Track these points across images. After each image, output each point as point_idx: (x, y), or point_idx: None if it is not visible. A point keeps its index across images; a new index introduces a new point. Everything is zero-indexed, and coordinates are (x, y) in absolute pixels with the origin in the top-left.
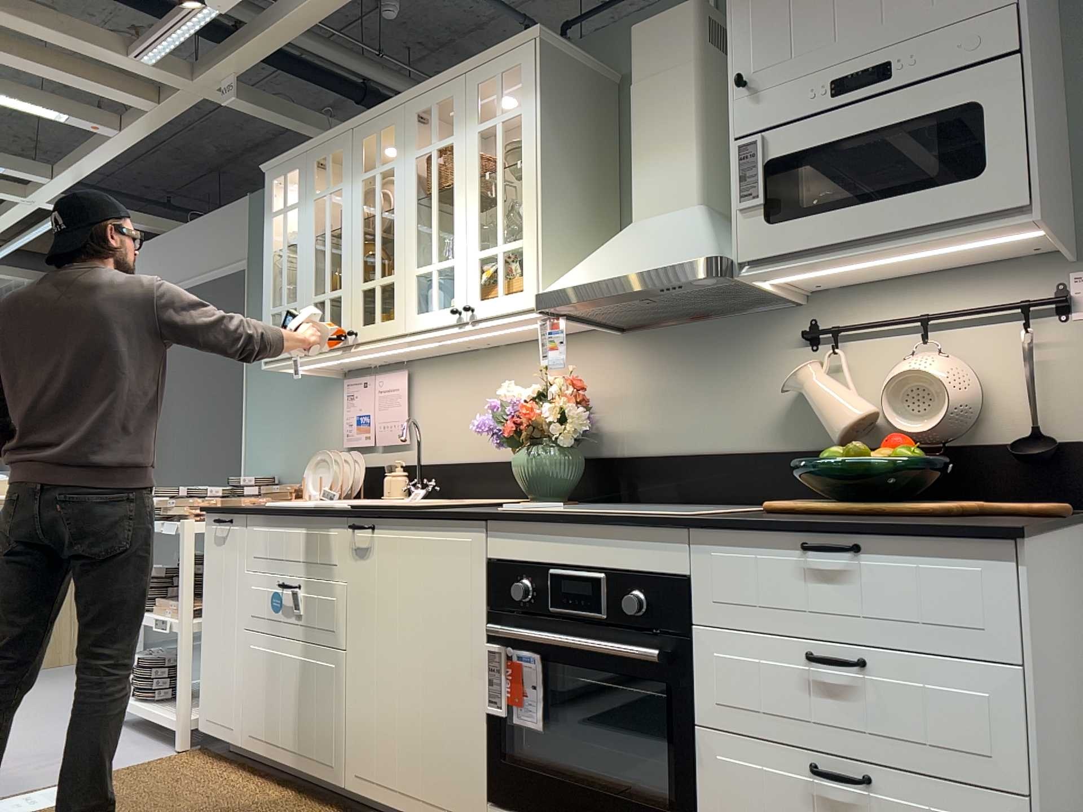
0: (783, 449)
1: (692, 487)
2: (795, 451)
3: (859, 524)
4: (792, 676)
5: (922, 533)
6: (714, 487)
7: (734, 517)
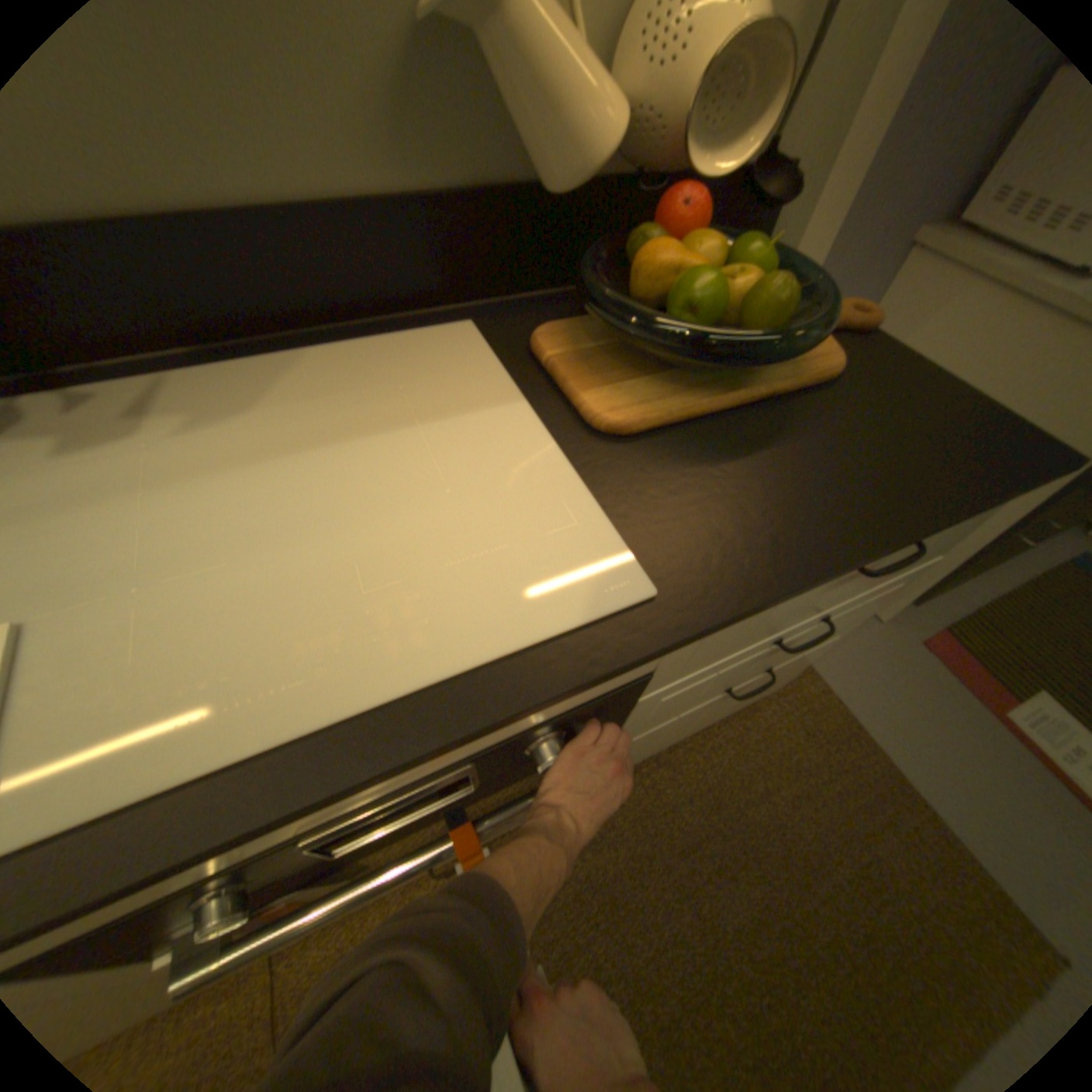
0: (402, 186)
1: (198, 304)
2: (431, 193)
3: (952, 518)
4: (747, 662)
5: (1004, 500)
6: (258, 296)
7: (712, 544)
